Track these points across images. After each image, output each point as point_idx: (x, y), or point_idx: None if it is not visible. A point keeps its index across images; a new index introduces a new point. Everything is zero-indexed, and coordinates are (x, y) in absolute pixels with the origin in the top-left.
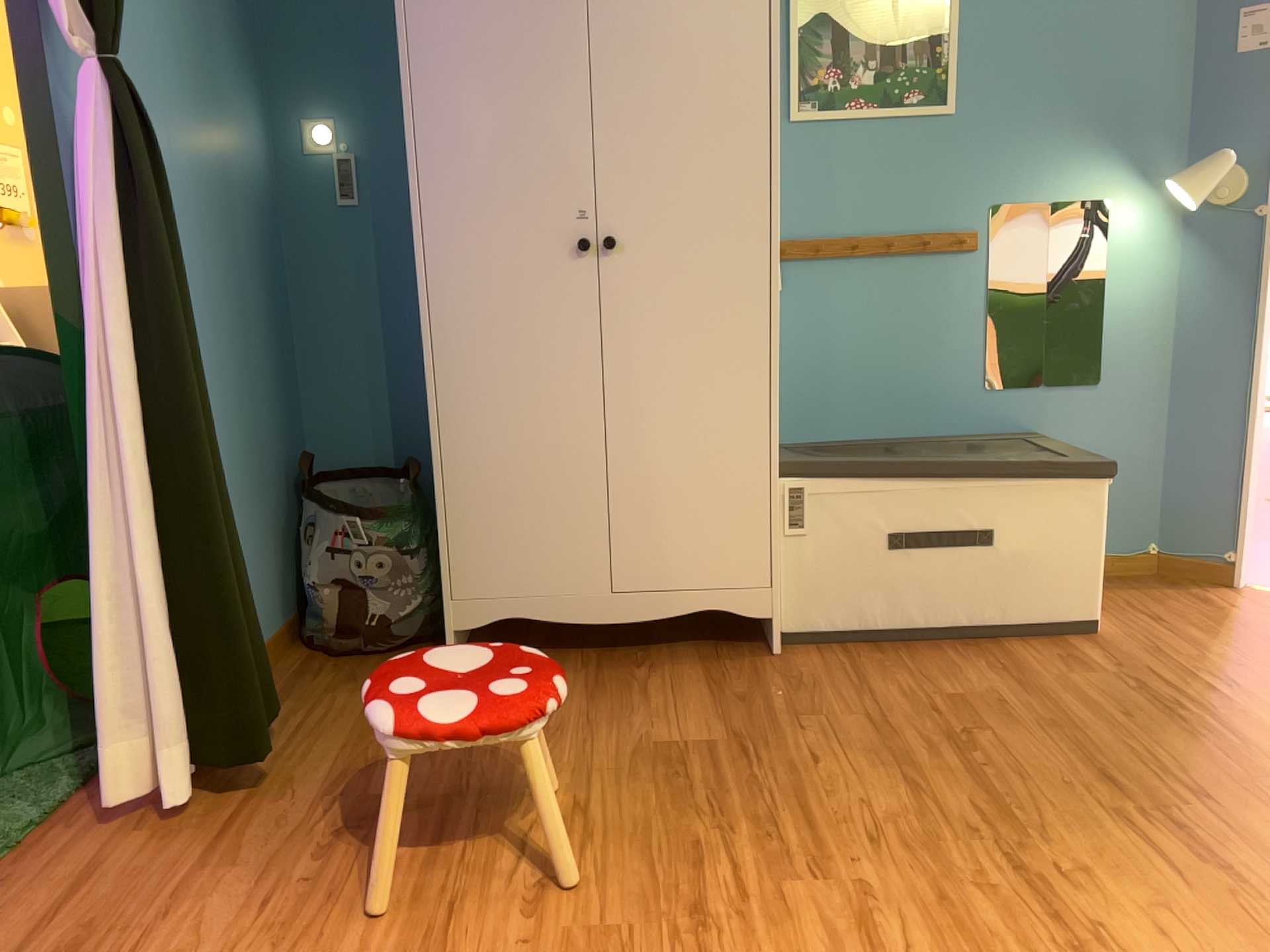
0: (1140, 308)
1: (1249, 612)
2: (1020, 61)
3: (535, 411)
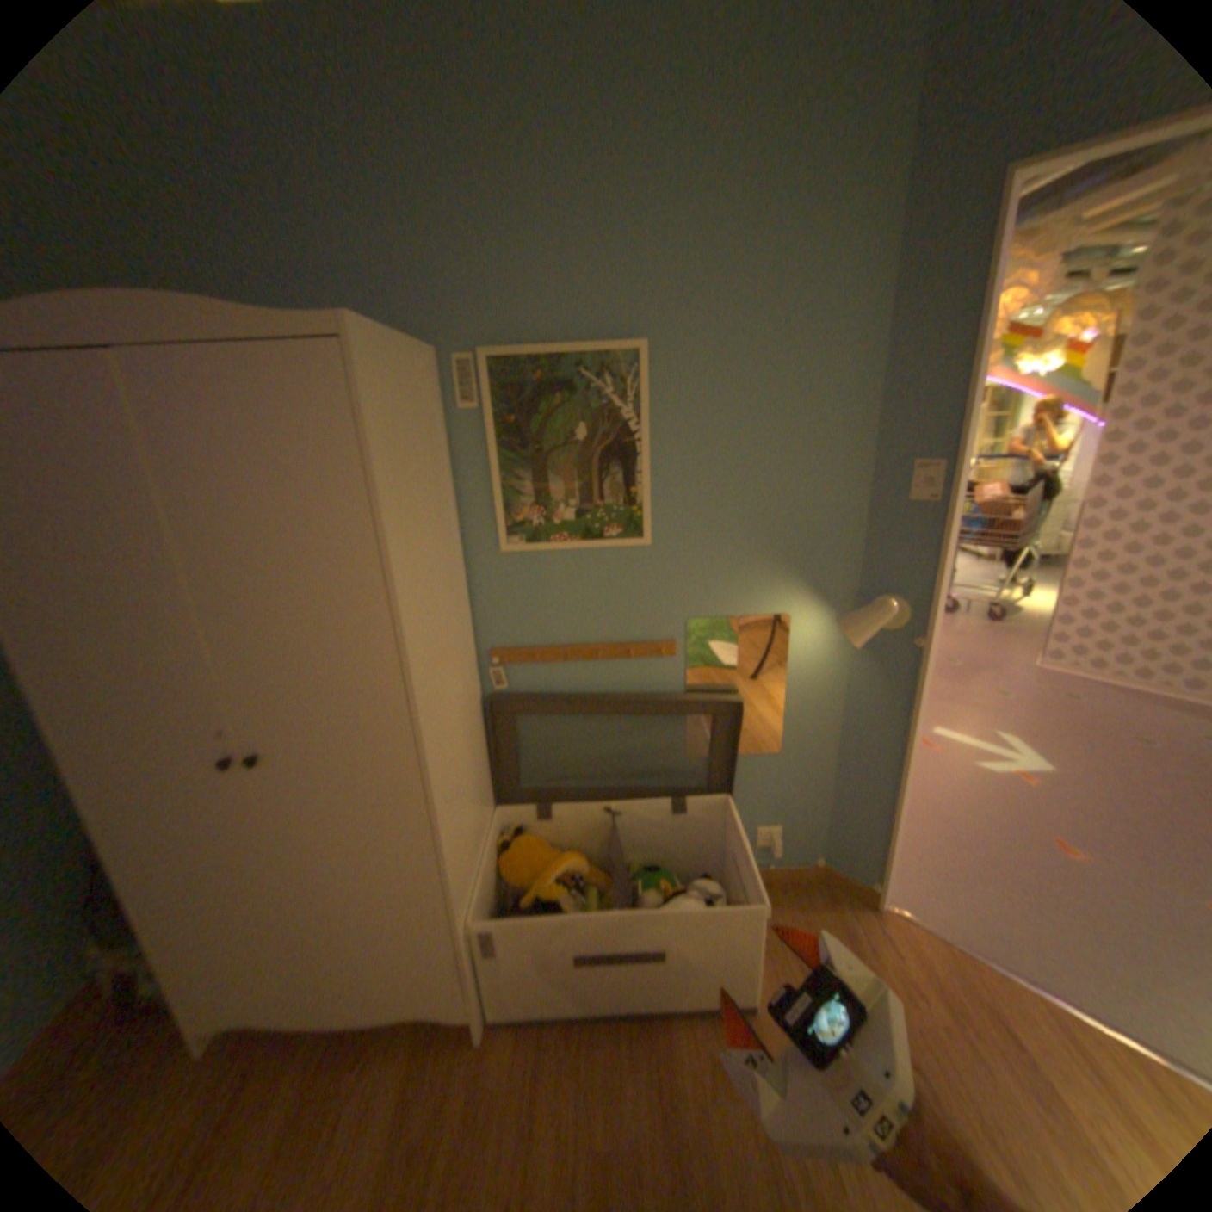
0: (815, 696)
1: (887, 962)
2: (711, 498)
3: (224, 891)
